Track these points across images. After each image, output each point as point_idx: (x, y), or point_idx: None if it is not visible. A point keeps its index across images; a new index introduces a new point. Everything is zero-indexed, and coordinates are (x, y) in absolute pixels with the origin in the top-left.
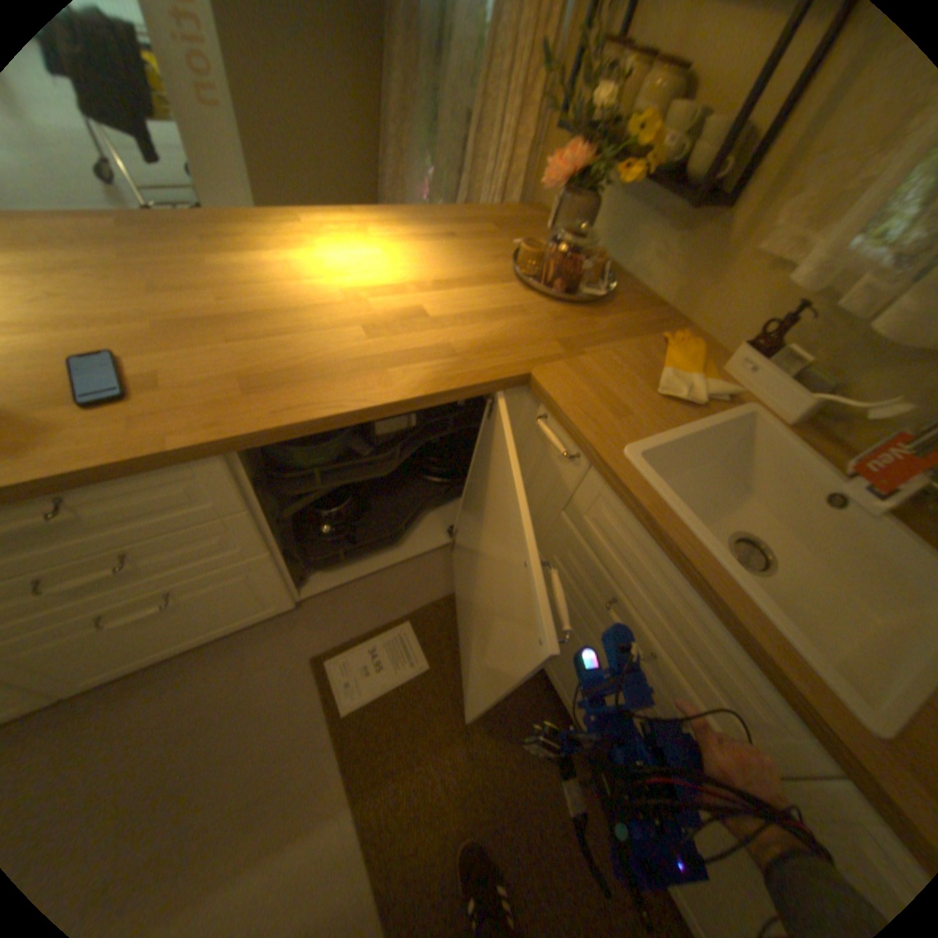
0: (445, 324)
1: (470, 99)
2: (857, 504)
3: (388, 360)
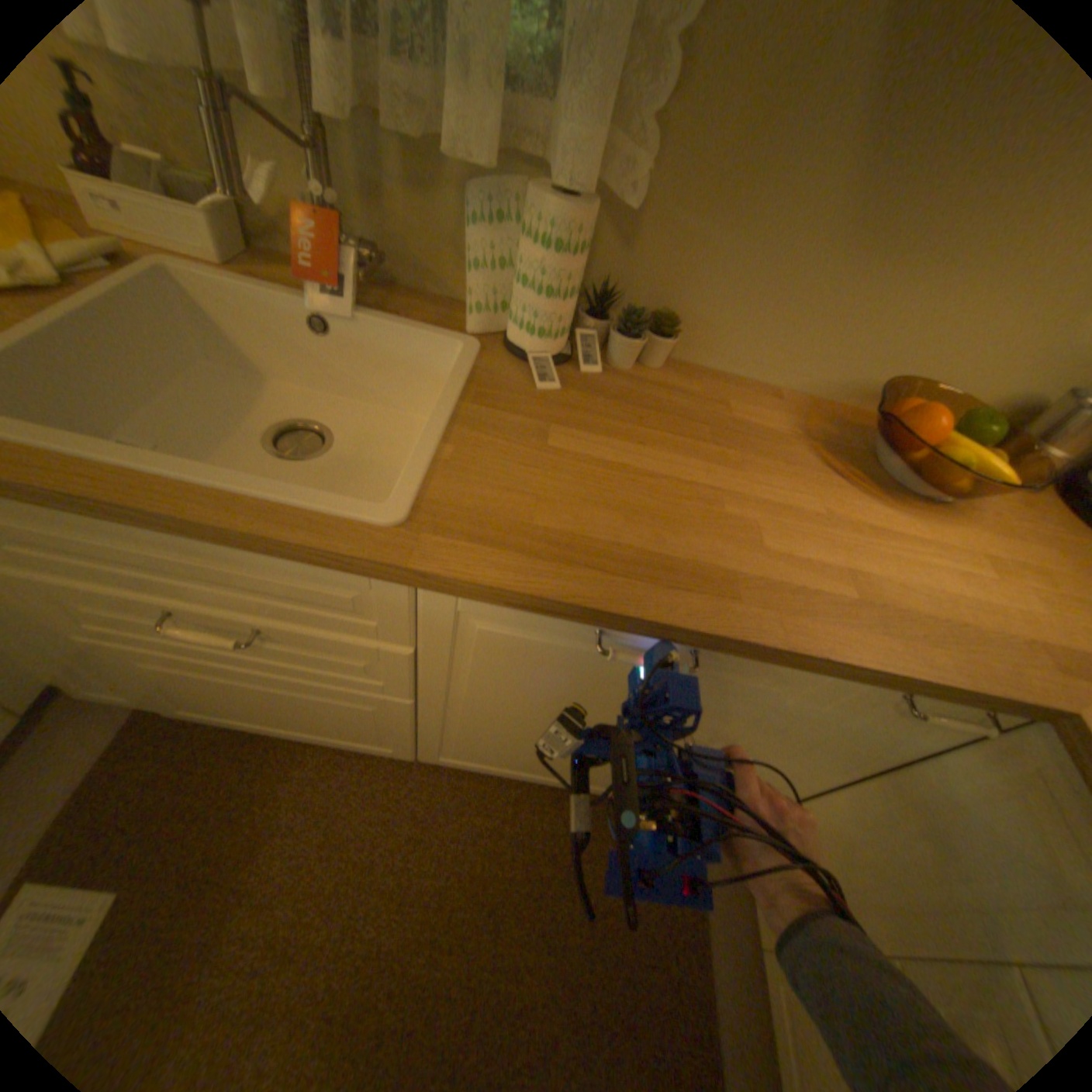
0: None
1: None
2: (328, 317)
3: None
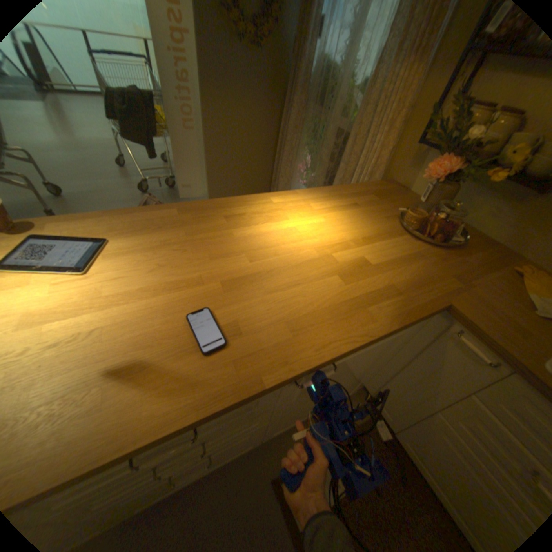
0: (384, 269)
1: (341, 123)
2: None
3: (365, 300)
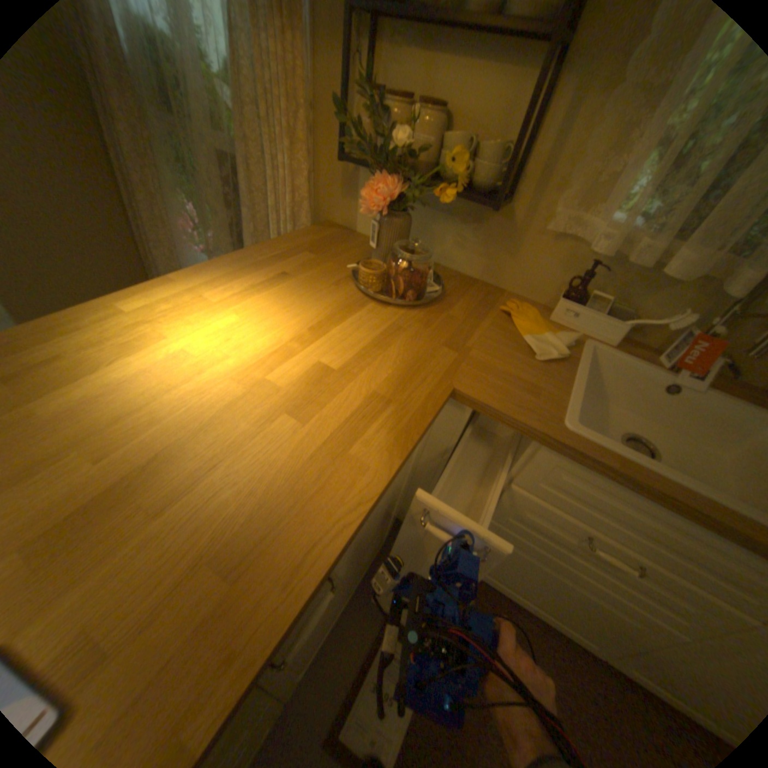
0: (354, 372)
1: (216, 141)
2: (687, 388)
3: (340, 440)
